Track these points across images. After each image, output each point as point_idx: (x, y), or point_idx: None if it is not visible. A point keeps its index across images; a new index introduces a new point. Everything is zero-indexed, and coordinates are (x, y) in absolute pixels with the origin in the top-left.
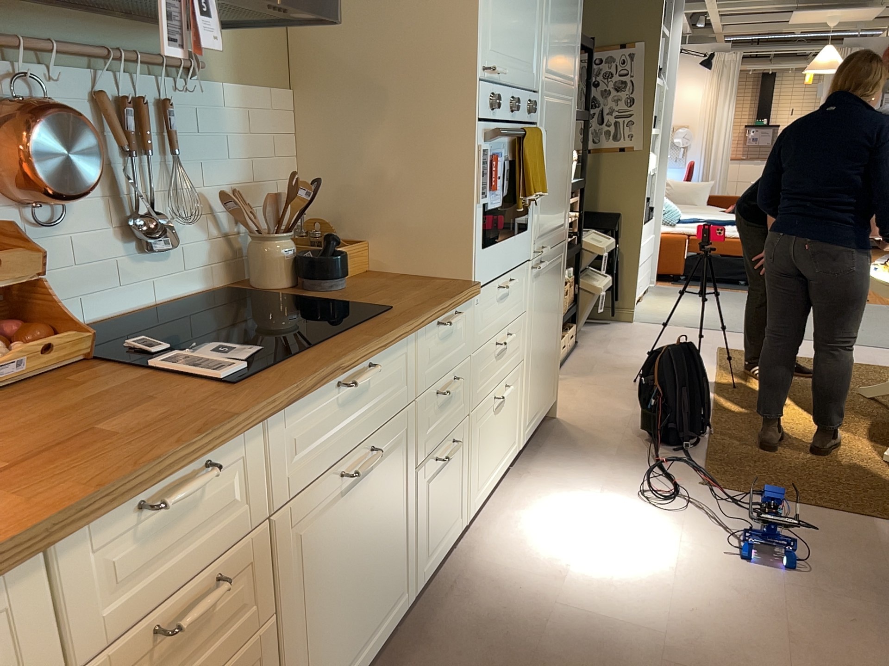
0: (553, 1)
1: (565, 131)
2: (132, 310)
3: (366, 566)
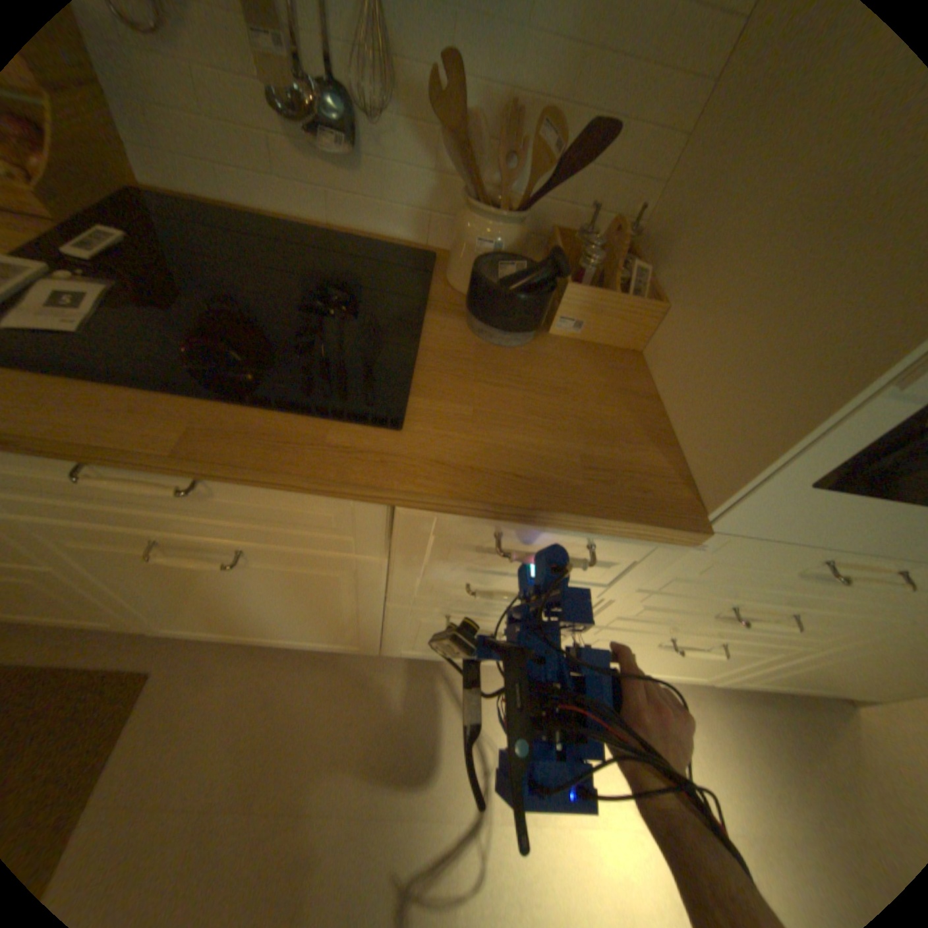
0: None
1: None
2: (285, 212)
3: (255, 612)
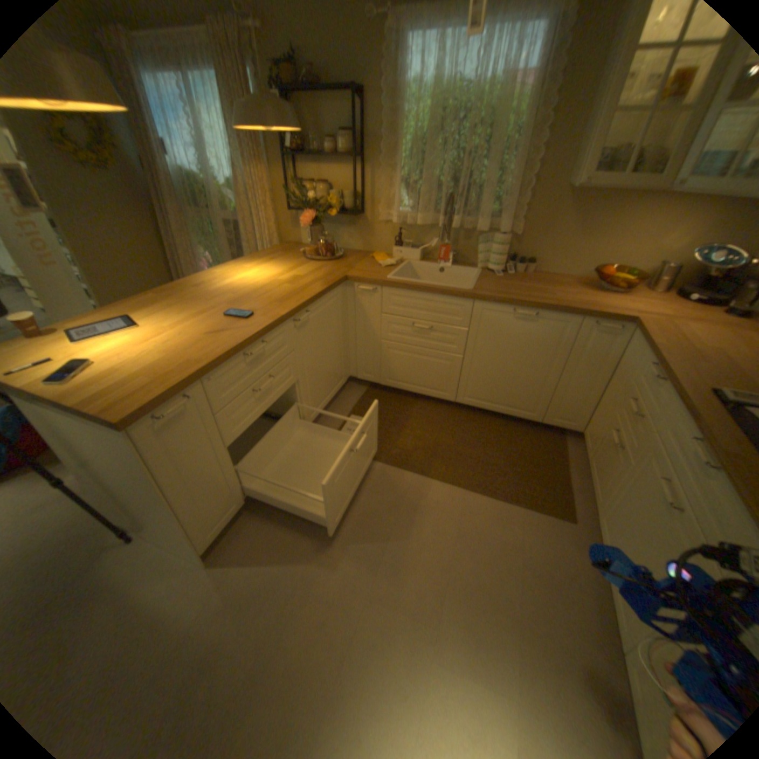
0: None
1: None
2: None
3: (640, 550)
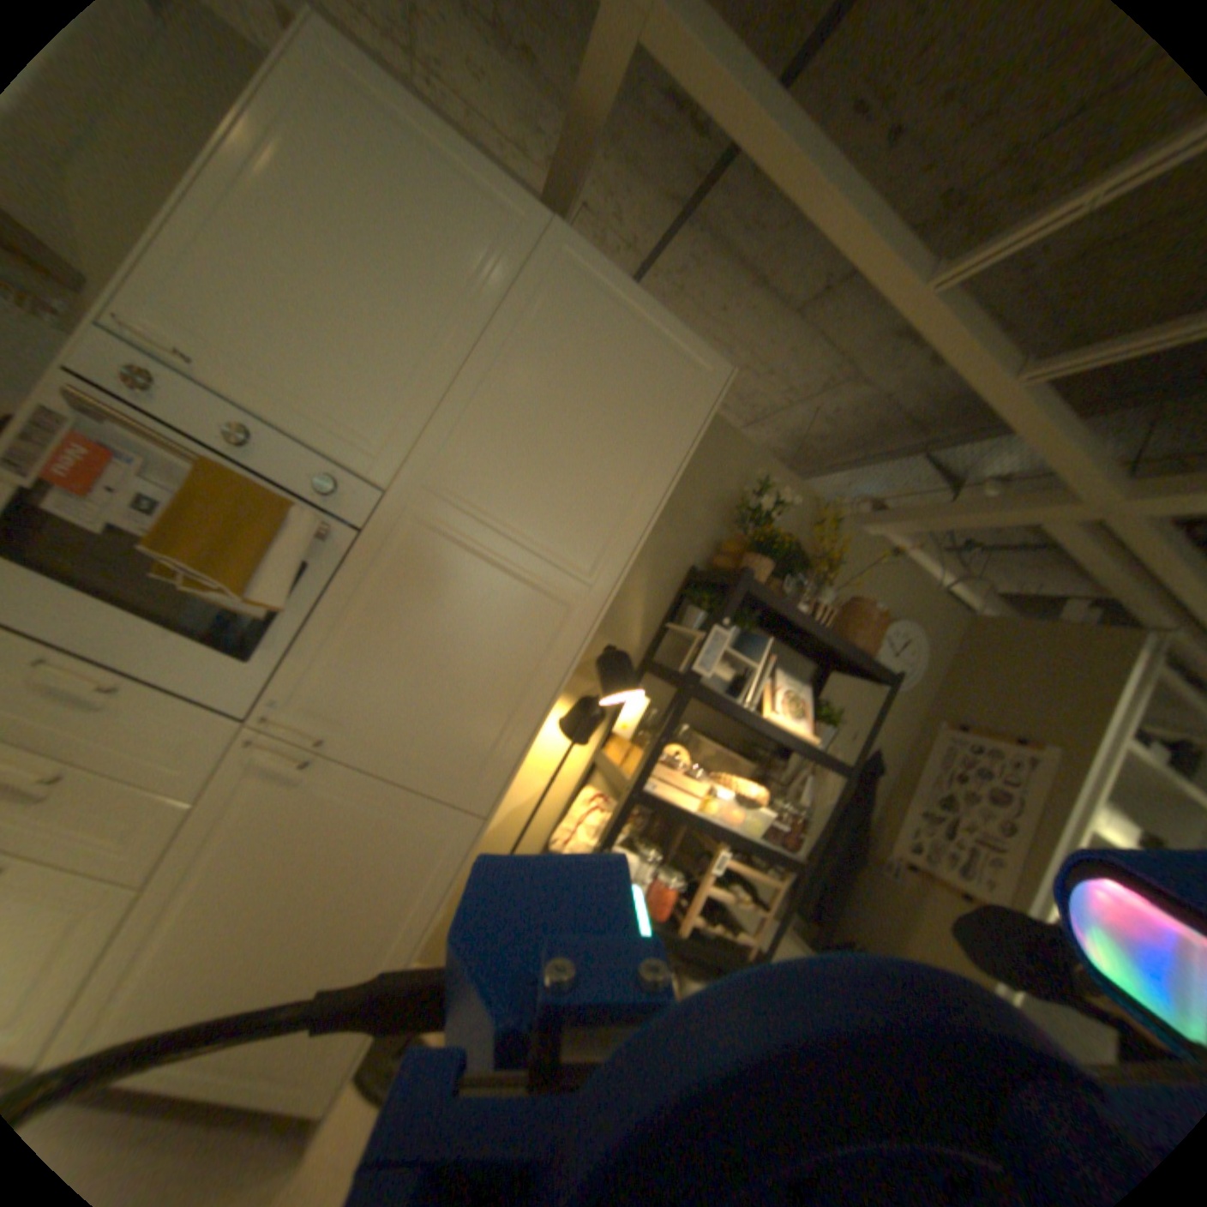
0: (503, 403)
1: (529, 629)
2: None
3: None
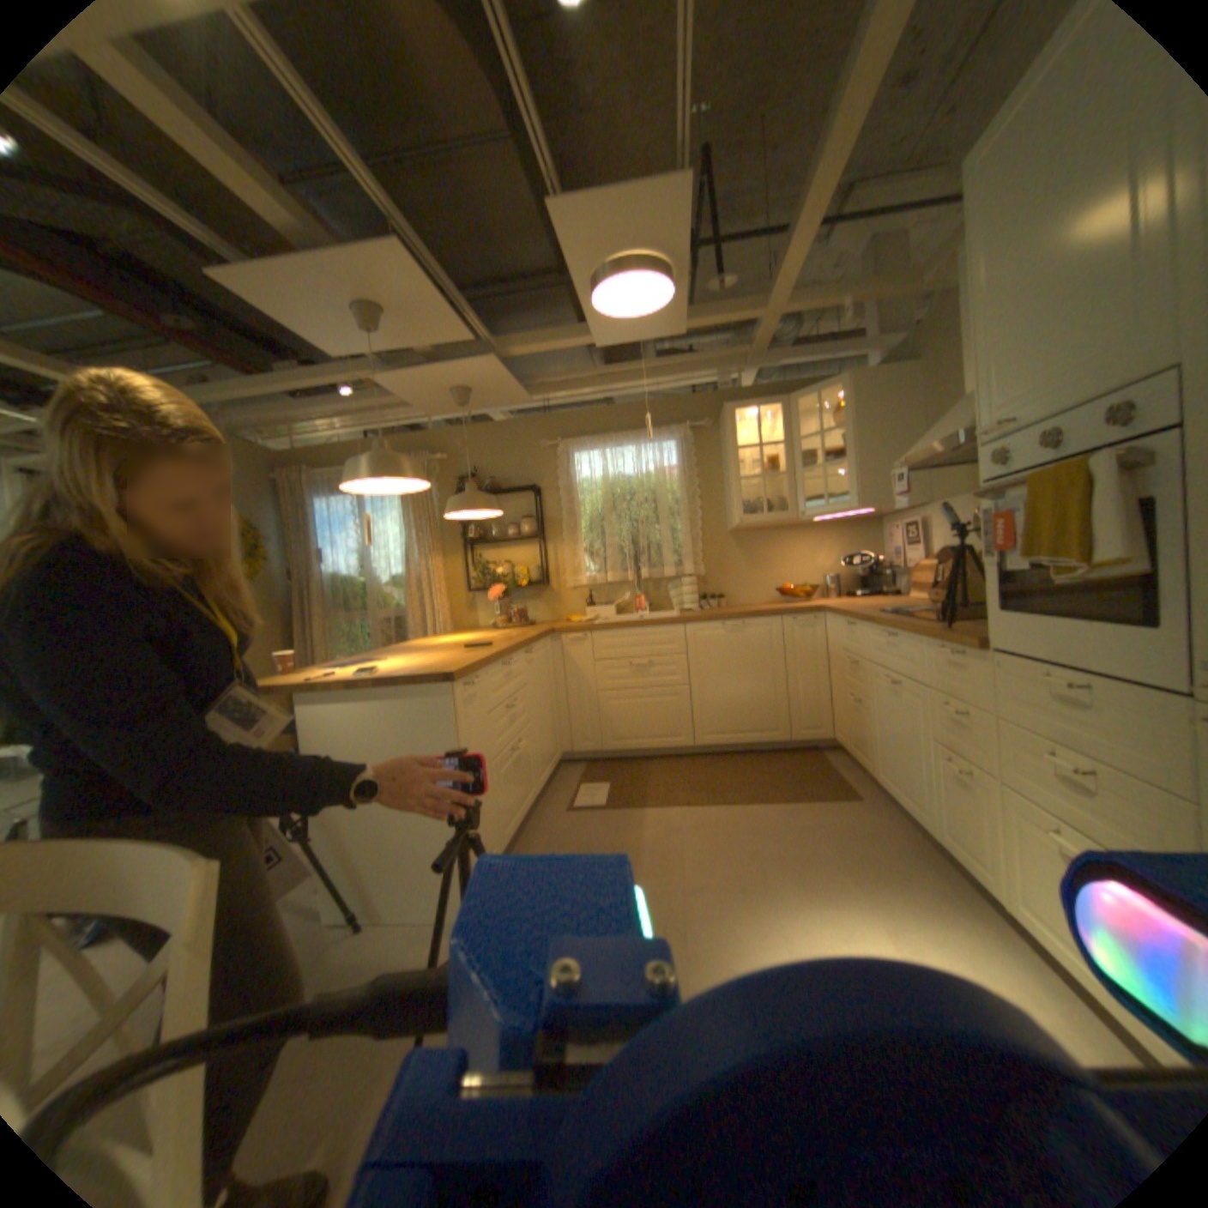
0: None
1: None
2: None
3: (899, 748)
